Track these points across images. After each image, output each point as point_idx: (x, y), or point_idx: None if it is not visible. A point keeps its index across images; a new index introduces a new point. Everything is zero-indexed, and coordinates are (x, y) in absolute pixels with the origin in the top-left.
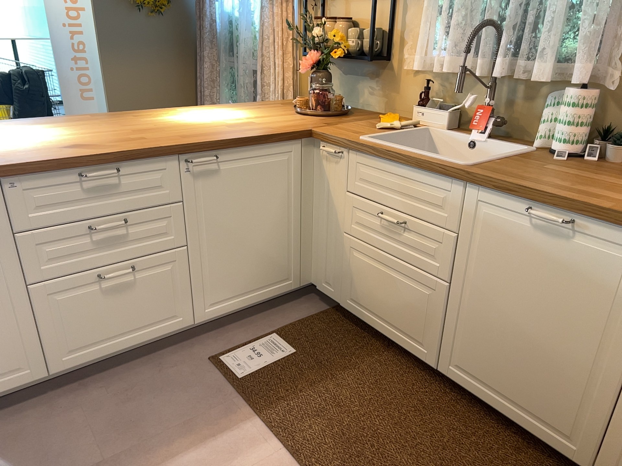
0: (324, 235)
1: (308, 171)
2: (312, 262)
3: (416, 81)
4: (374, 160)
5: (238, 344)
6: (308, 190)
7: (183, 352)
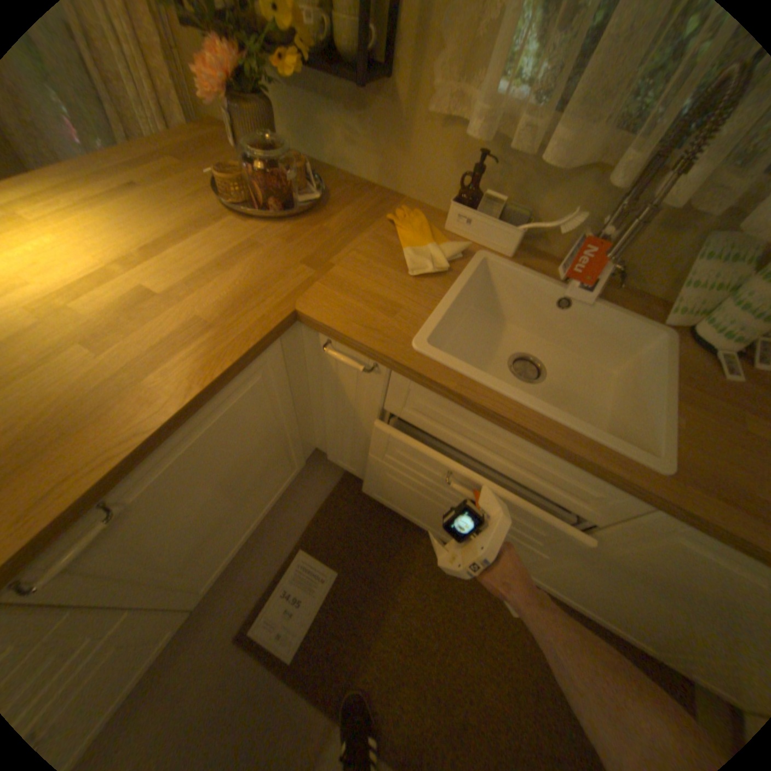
0: (338, 430)
1: (298, 361)
2: (317, 436)
3: (451, 137)
4: (455, 404)
5: (262, 592)
6: (301, 382)
7: (190, 646)
